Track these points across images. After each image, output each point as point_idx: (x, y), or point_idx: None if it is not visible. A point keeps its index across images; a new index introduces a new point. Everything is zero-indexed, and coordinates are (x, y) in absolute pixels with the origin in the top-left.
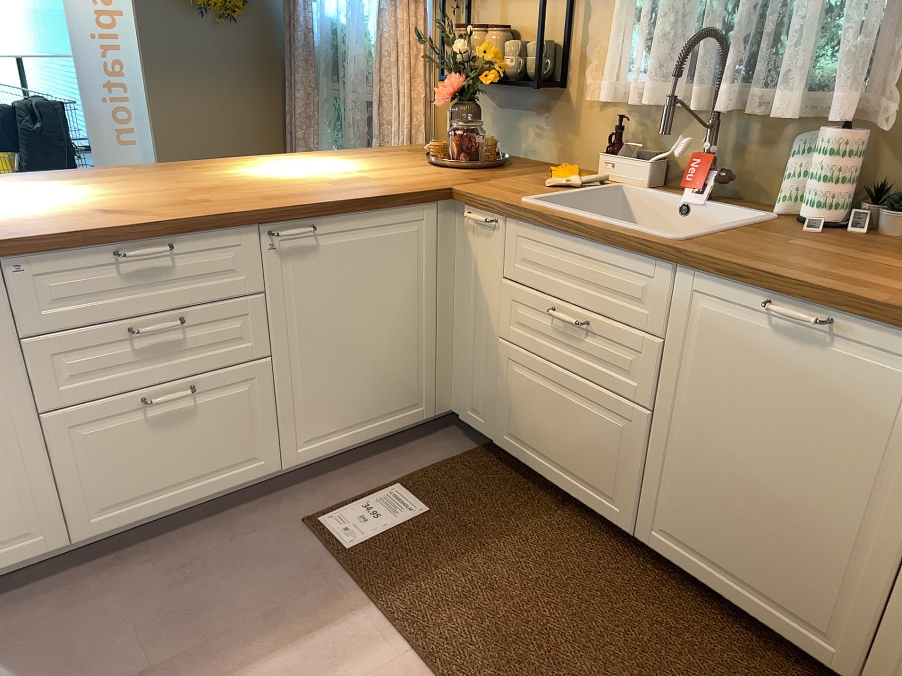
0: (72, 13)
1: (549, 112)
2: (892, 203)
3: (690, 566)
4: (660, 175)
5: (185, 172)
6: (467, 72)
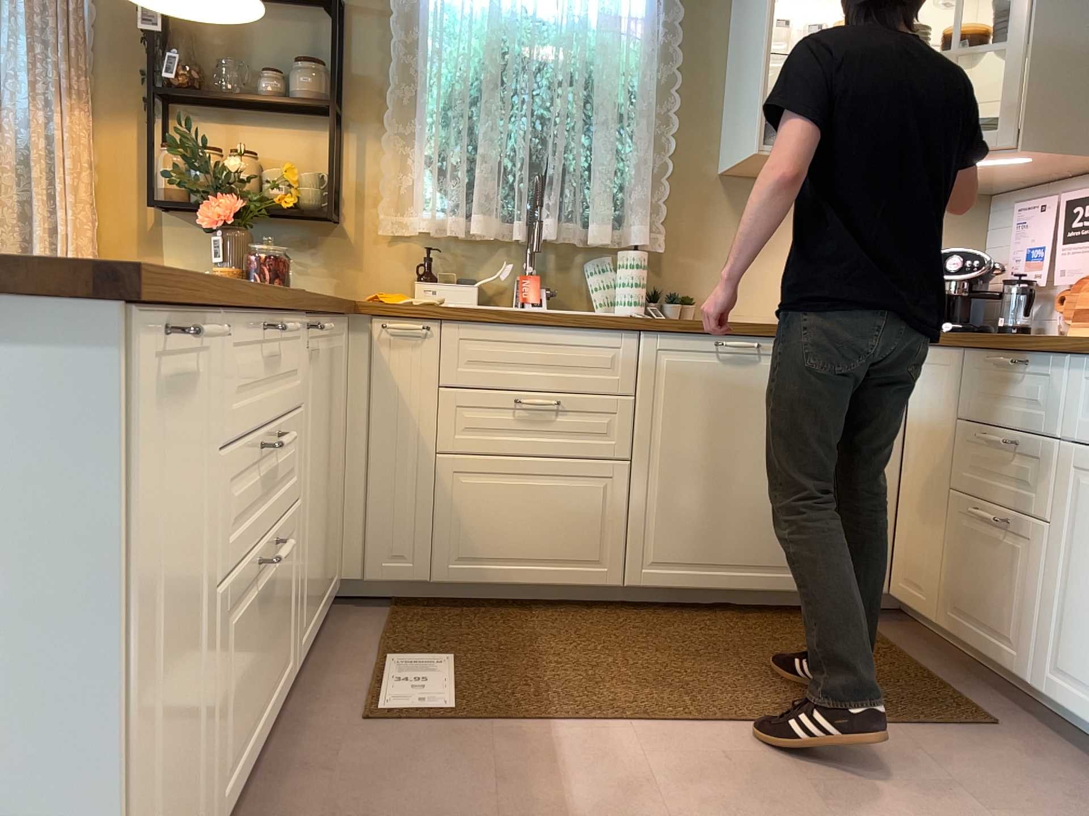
0: None
1: (320, 246)
2: (673, 296)
3: (683, 580)
4: (478, 297)
5: None
6: (248, 194)
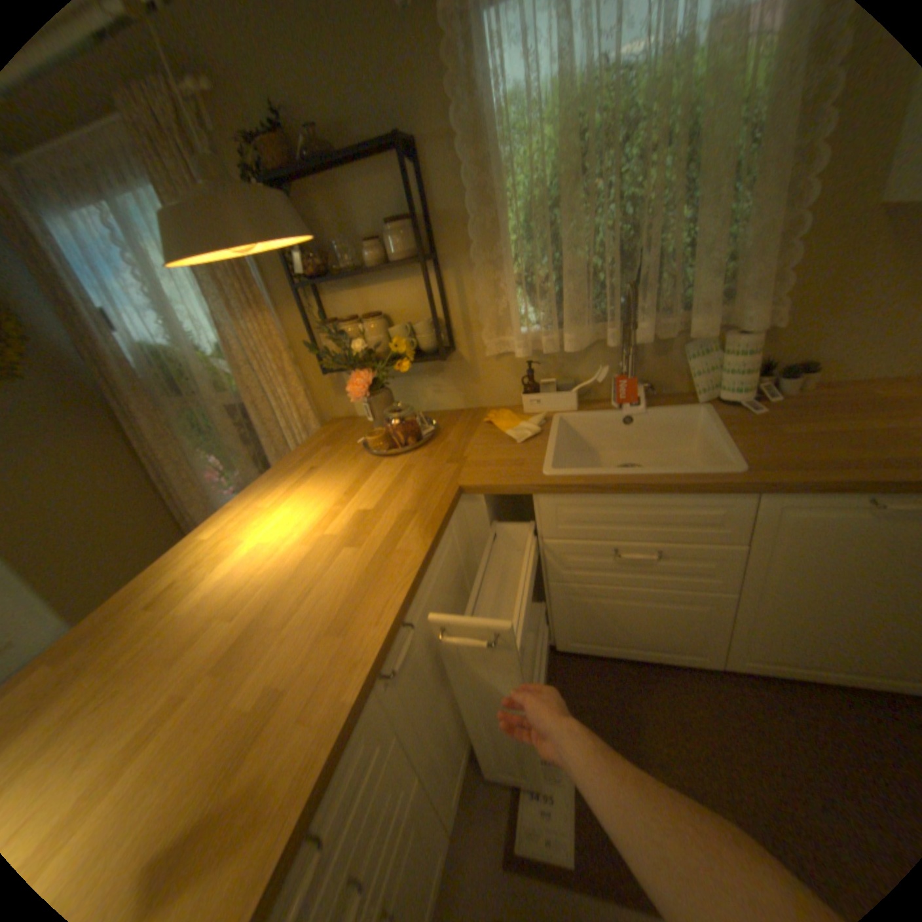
0: None
1: (444, 370)
2: (792, 371)
3: (788, 674)
4: (578, 395)
5: (145, 625)
6: (374, 364)
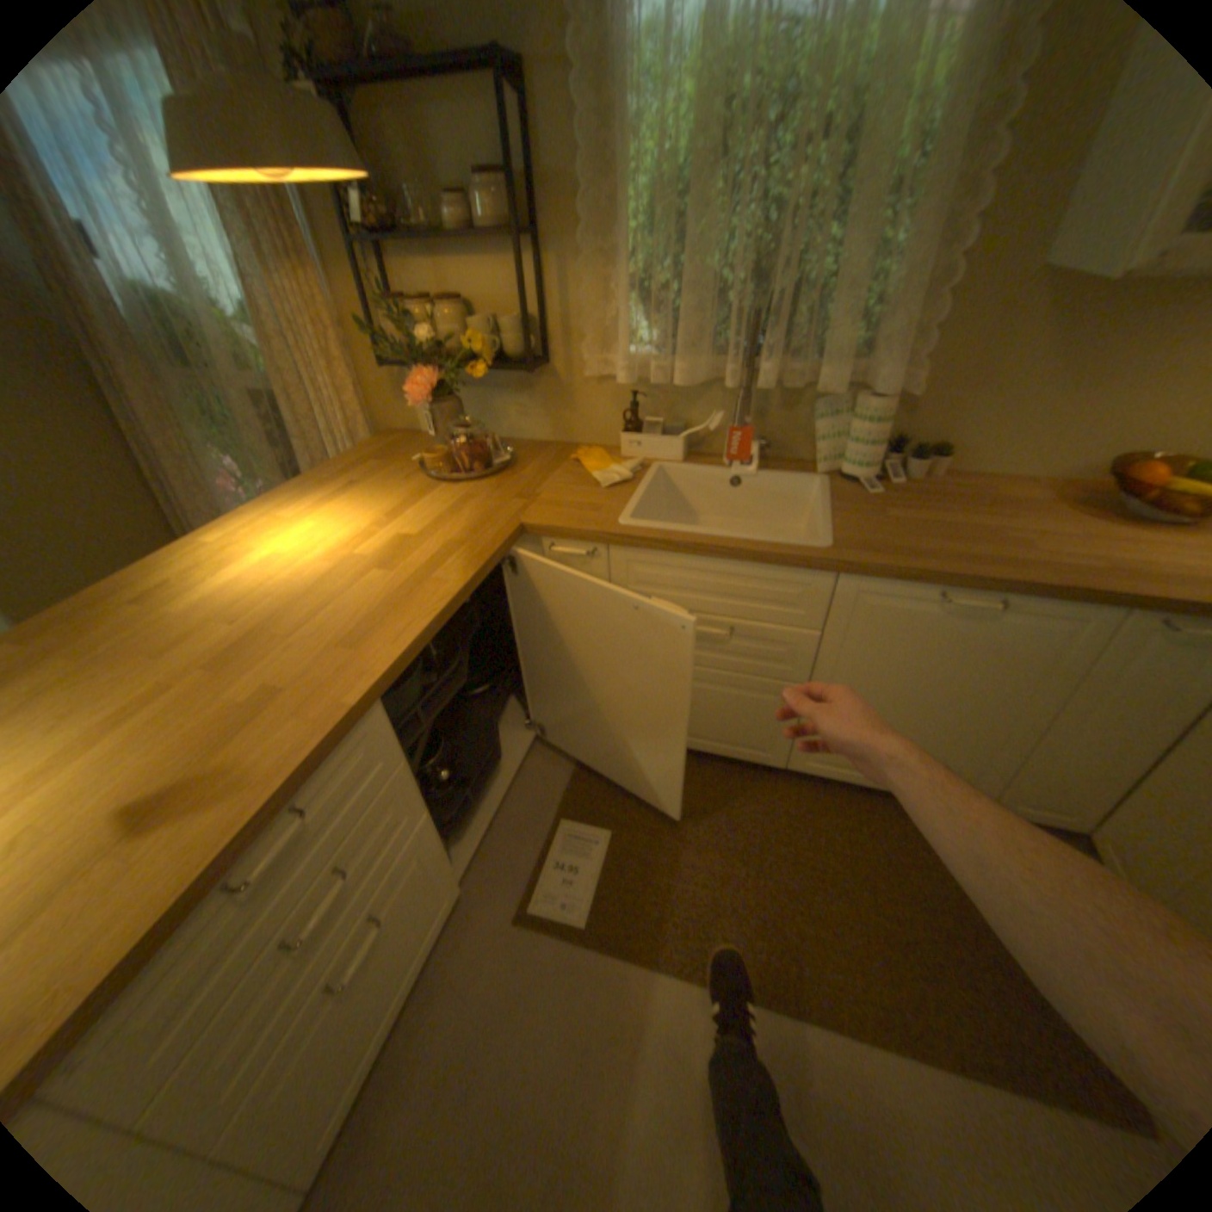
0: None
1: (533, 388)
2: (920, 451)
3: (846, 777)
4: (686, 444)
5: (128, 620)
6: (441, 363)
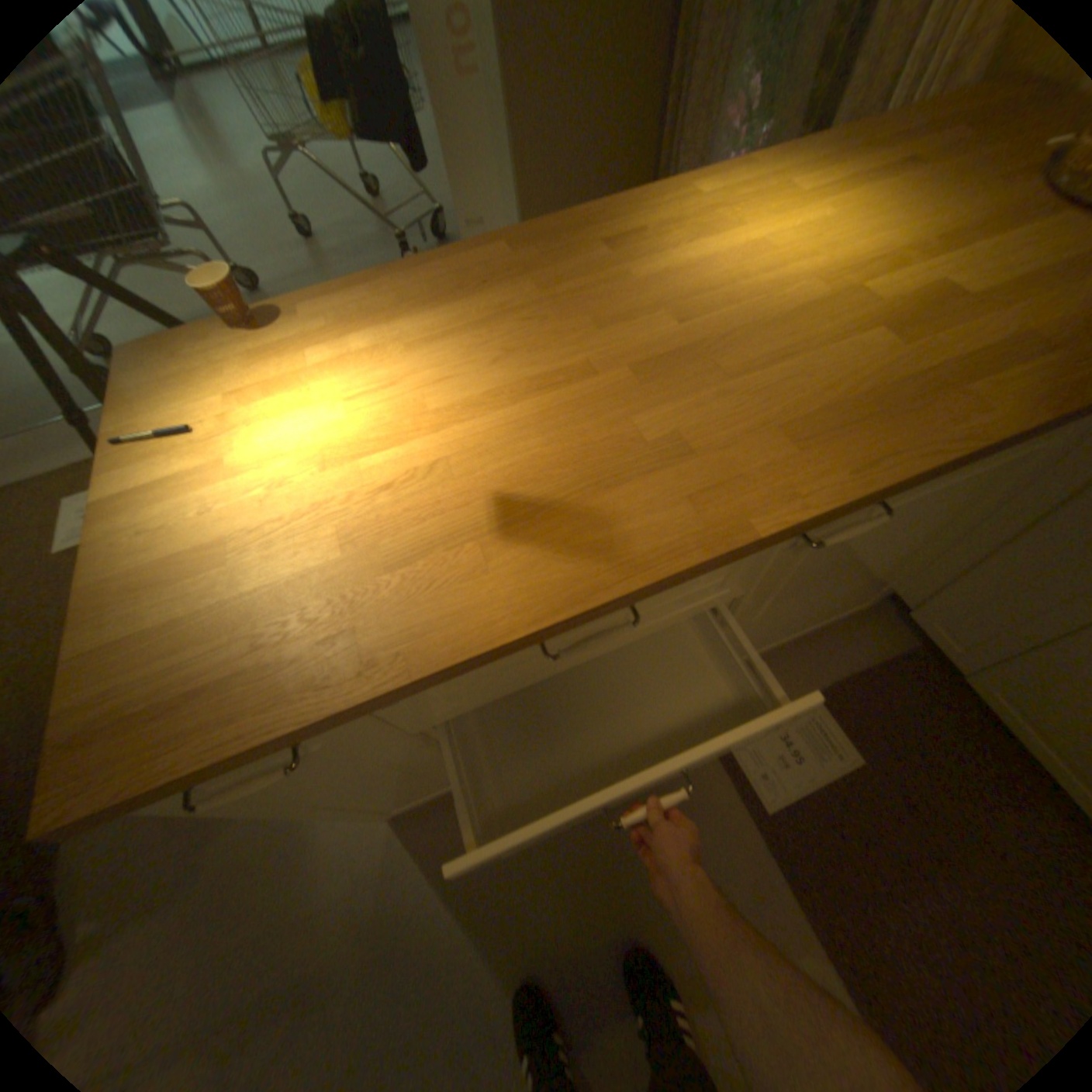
0: None
1: None
2: None
3: None
4: None
5: (595, 263)
6: None
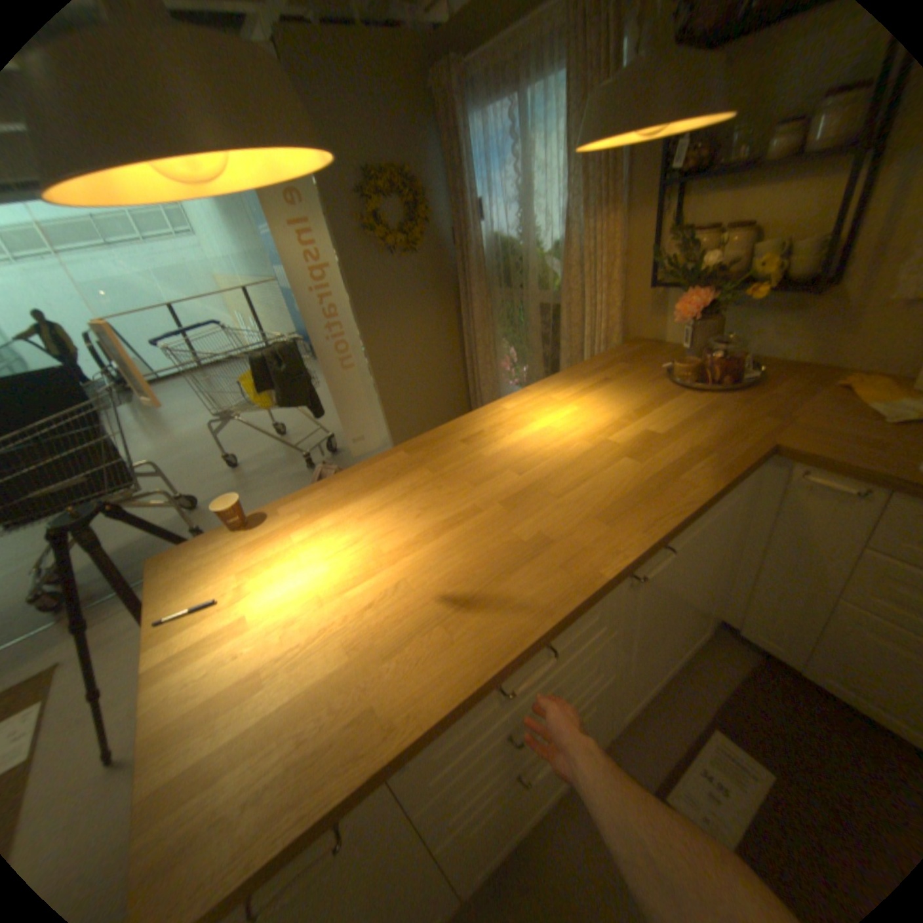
0: (288, 273)
1: (807, 308)
2: None
3: None
4: None
5: (460, 453)
6: (721, 283)
